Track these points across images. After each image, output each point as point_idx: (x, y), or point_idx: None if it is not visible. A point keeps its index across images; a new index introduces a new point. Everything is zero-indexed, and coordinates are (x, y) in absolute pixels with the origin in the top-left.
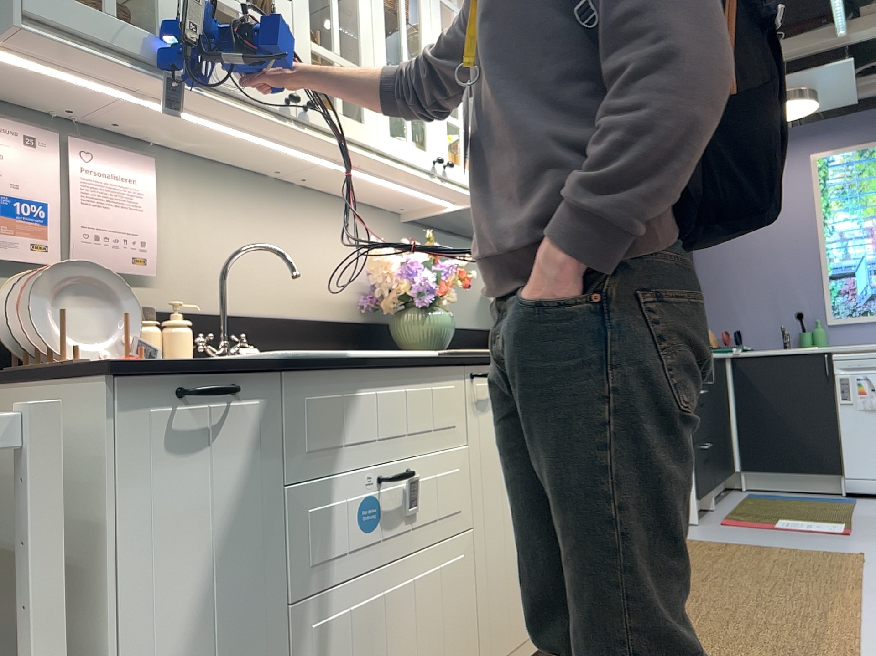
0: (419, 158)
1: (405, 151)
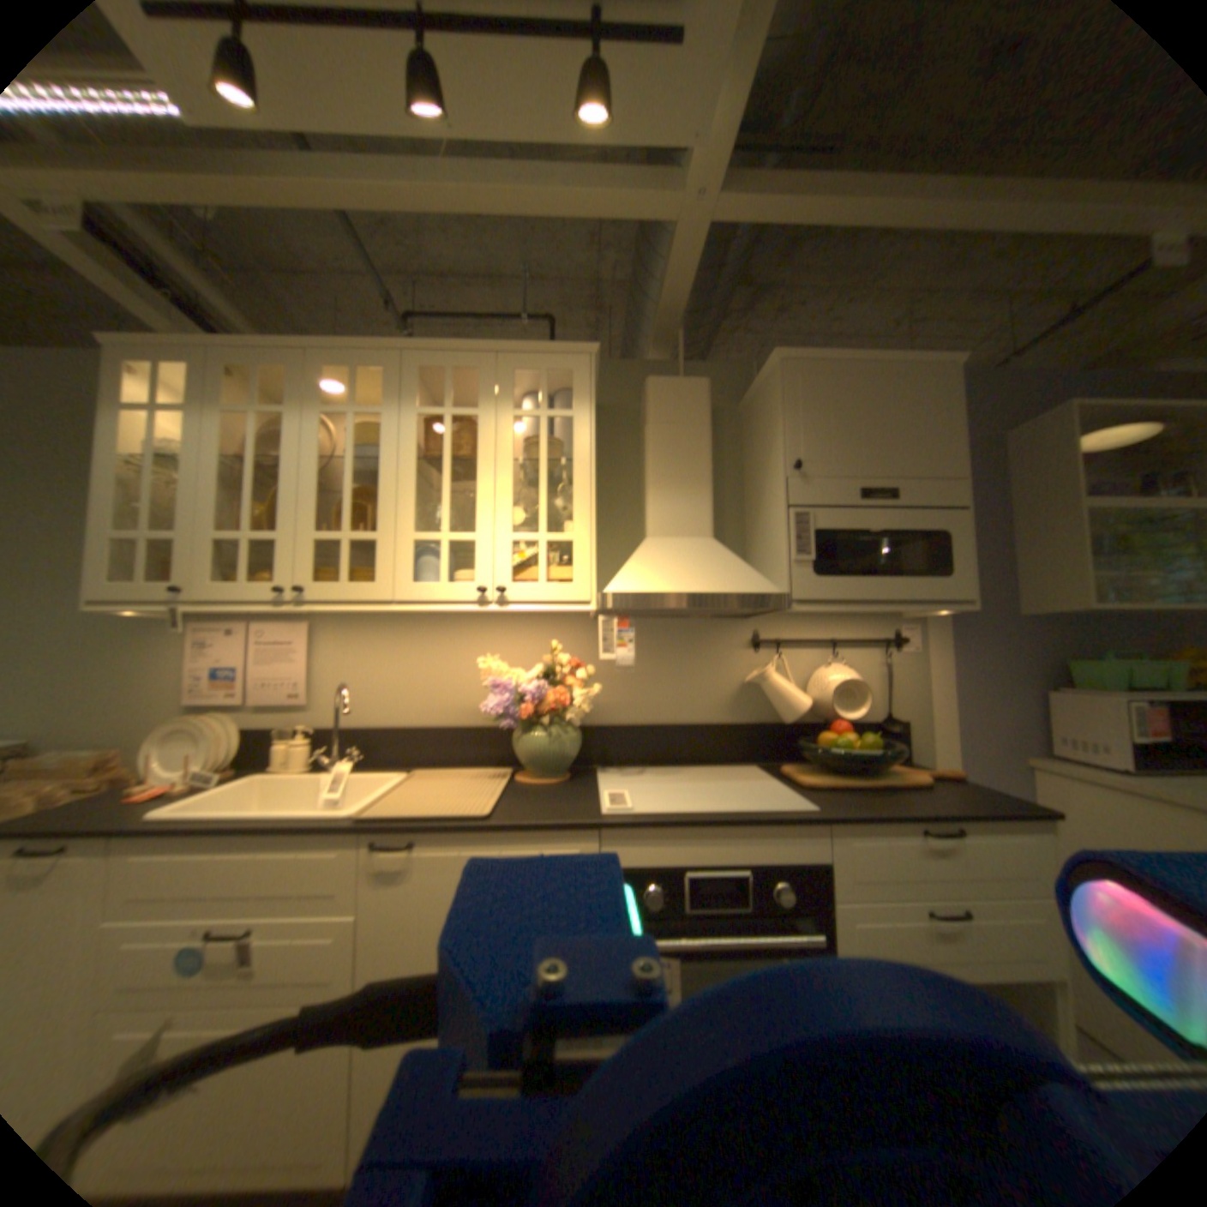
0: (455, 593)
1: (431, 593)
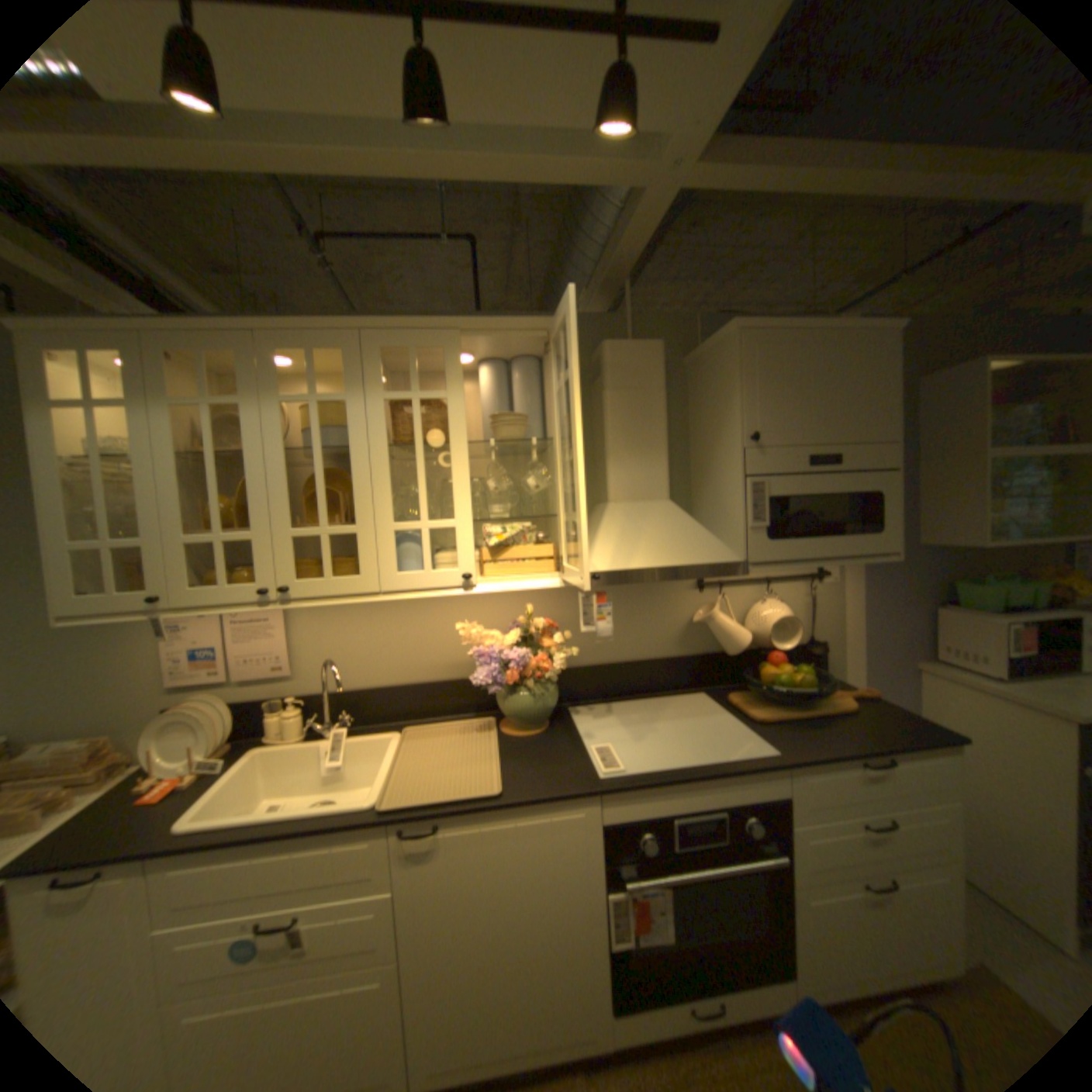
0: (442, 581)
1: (419, 582)
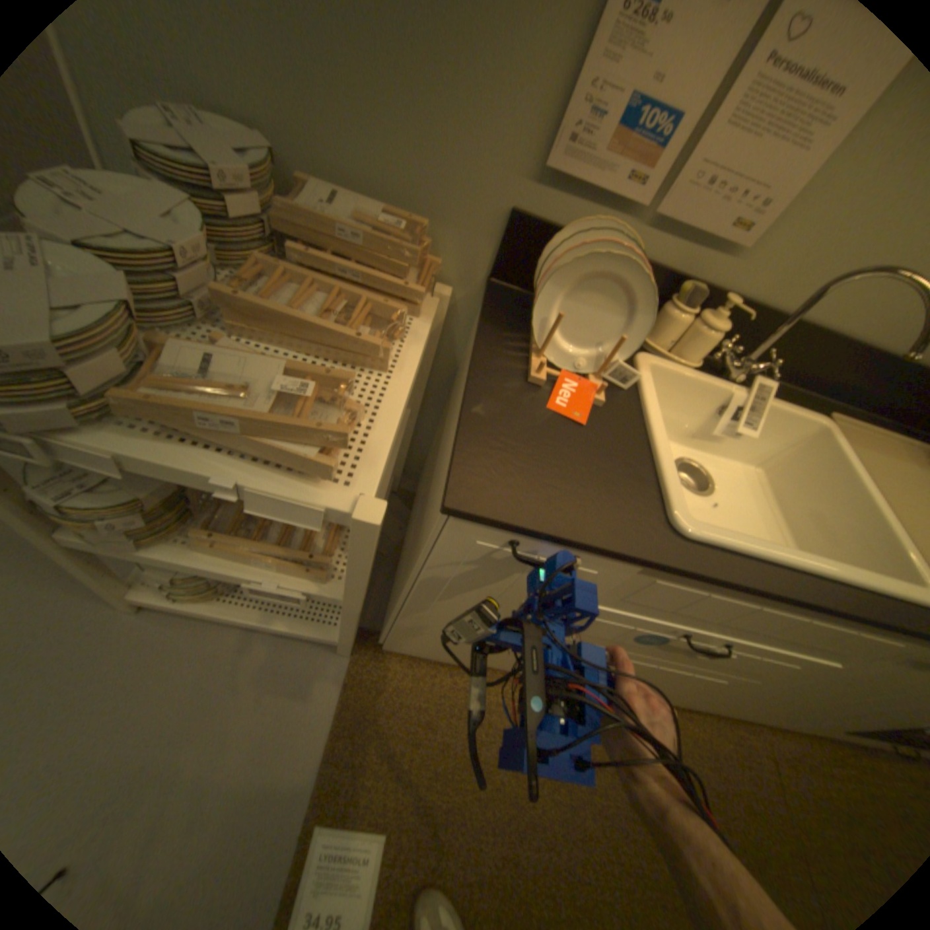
0: None
1: None
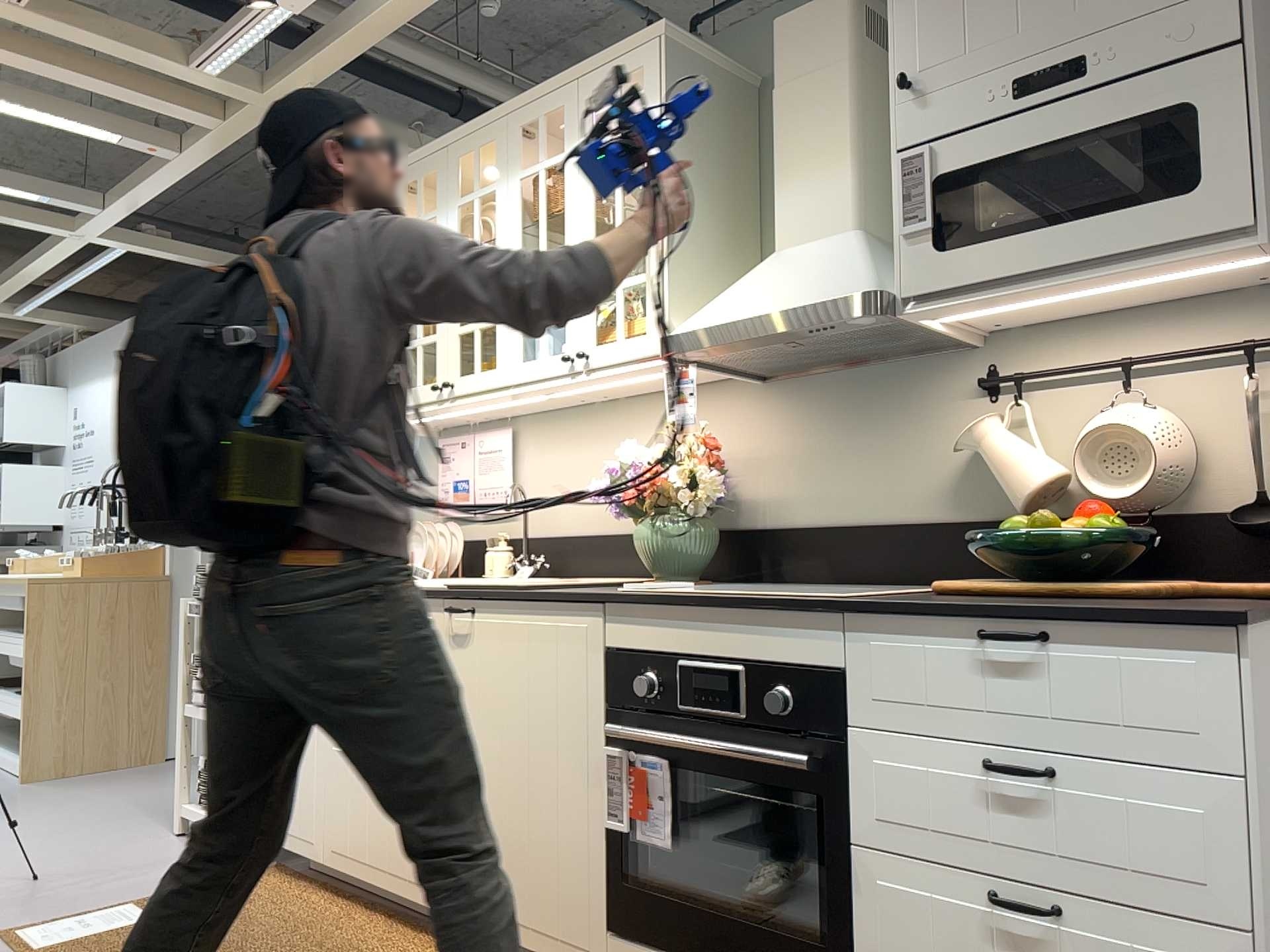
0: (551, 365)
1: (534, 369)
